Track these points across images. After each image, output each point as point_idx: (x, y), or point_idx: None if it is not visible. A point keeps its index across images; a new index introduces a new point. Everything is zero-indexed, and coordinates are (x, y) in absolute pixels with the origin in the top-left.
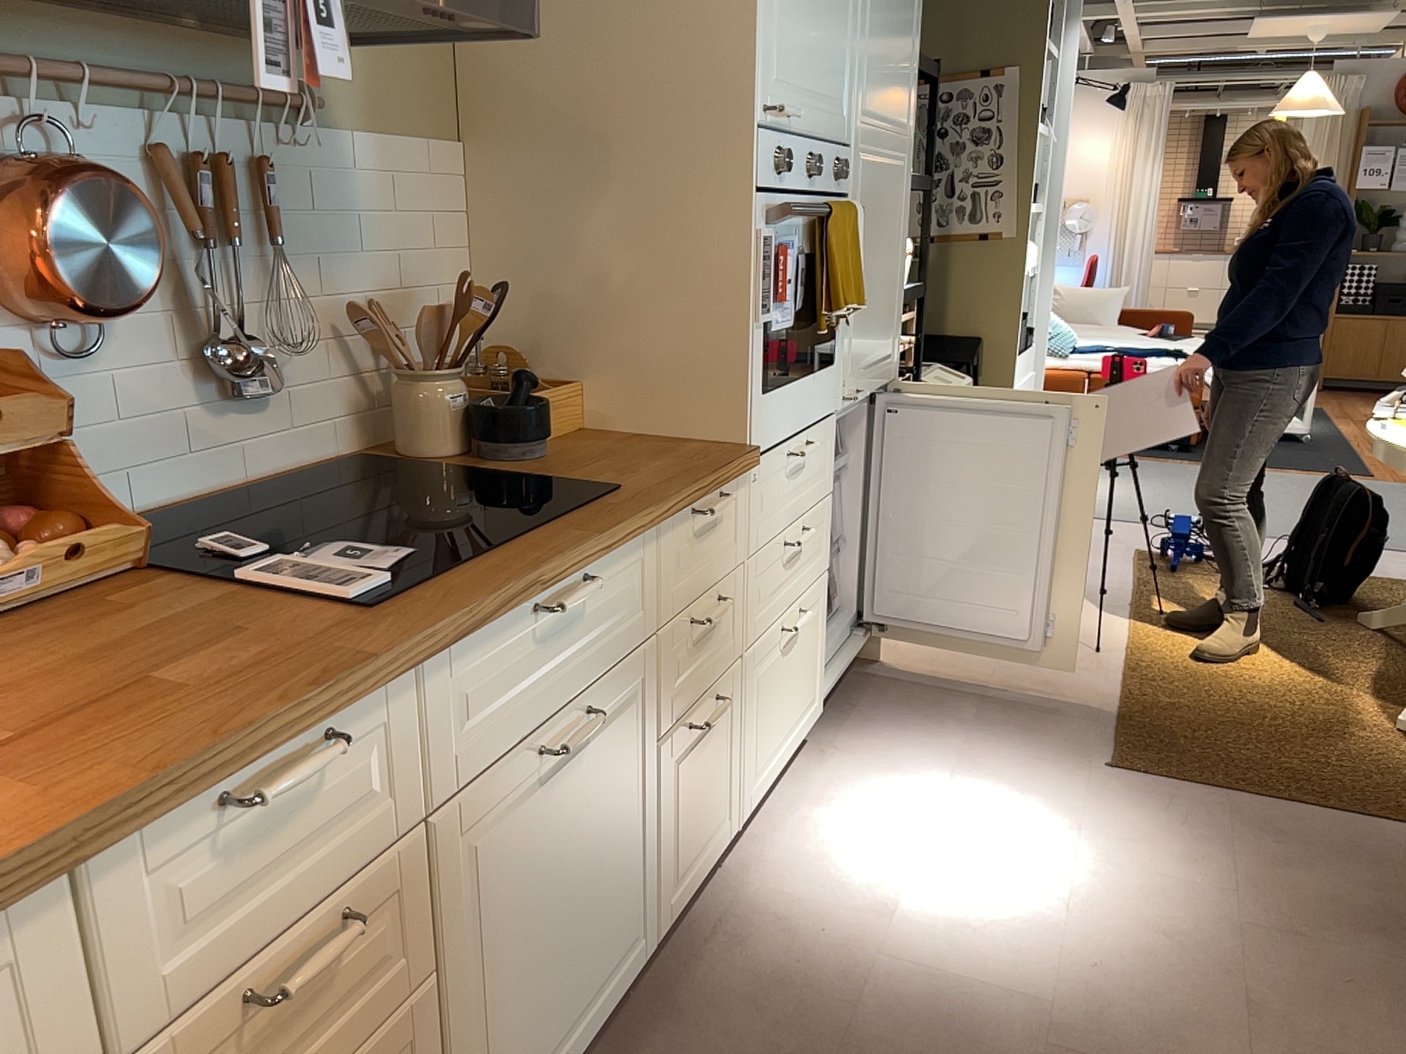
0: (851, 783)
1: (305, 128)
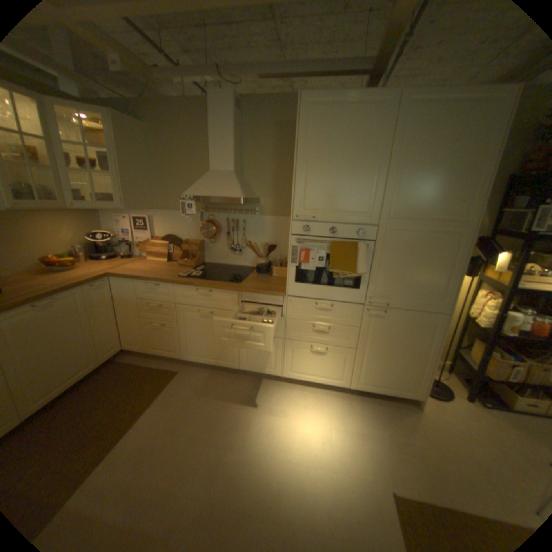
0: (330, 406)
1: (254, 215)
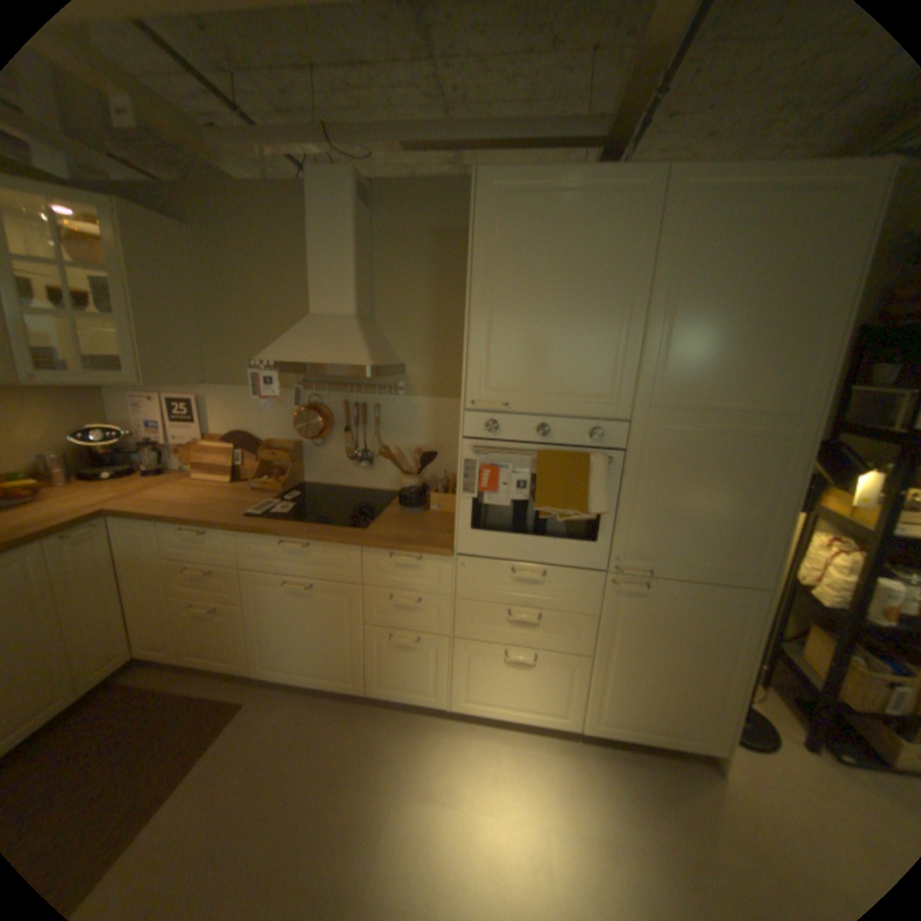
0: (546, 773)
1: (396, 396)
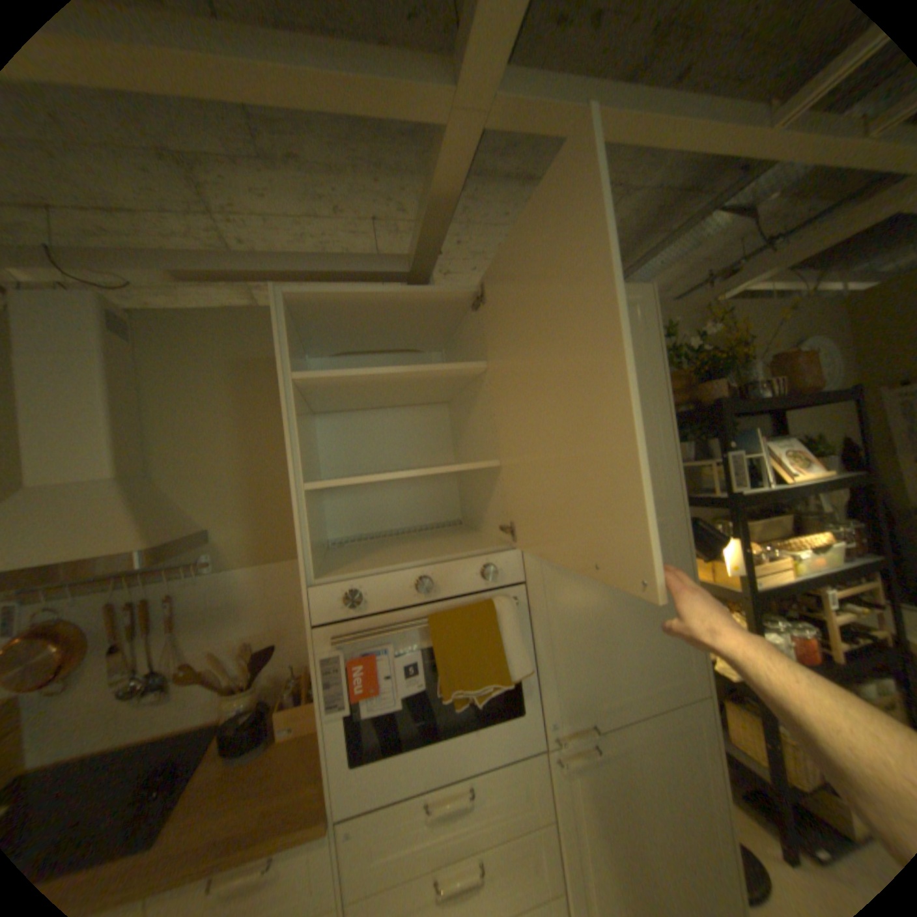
0: None
1: (198, 577)
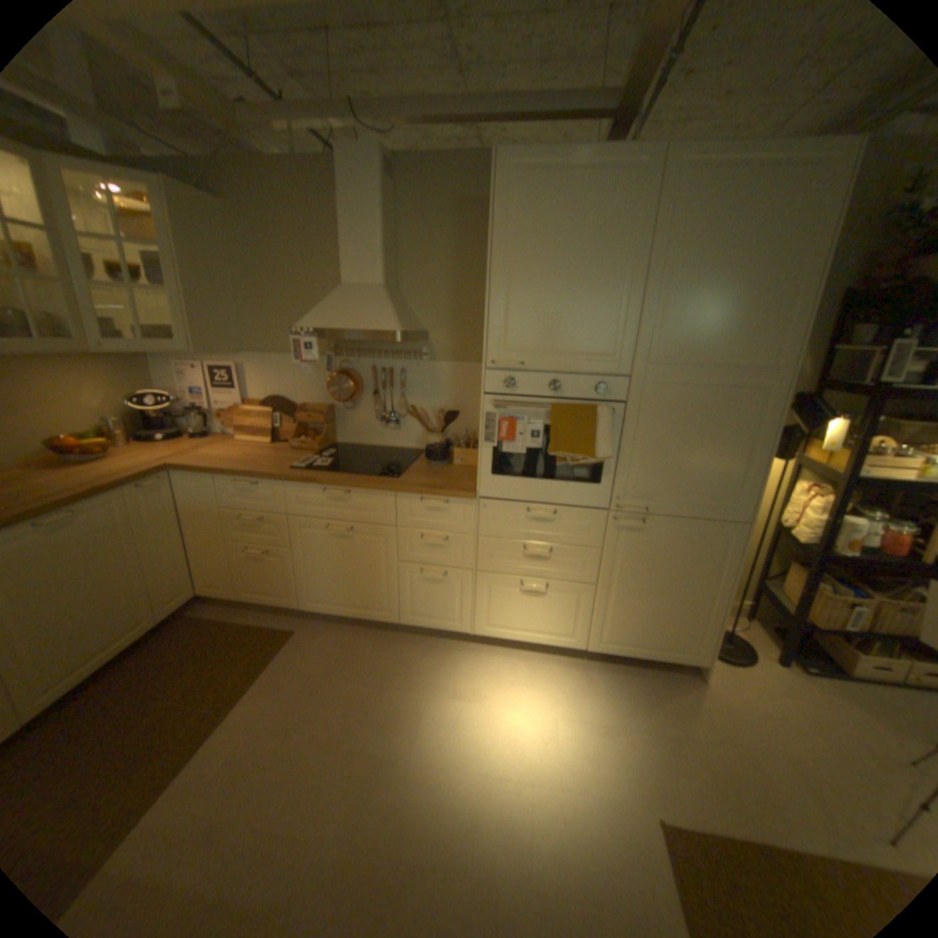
0: (555, 680)
1: (420, 361)
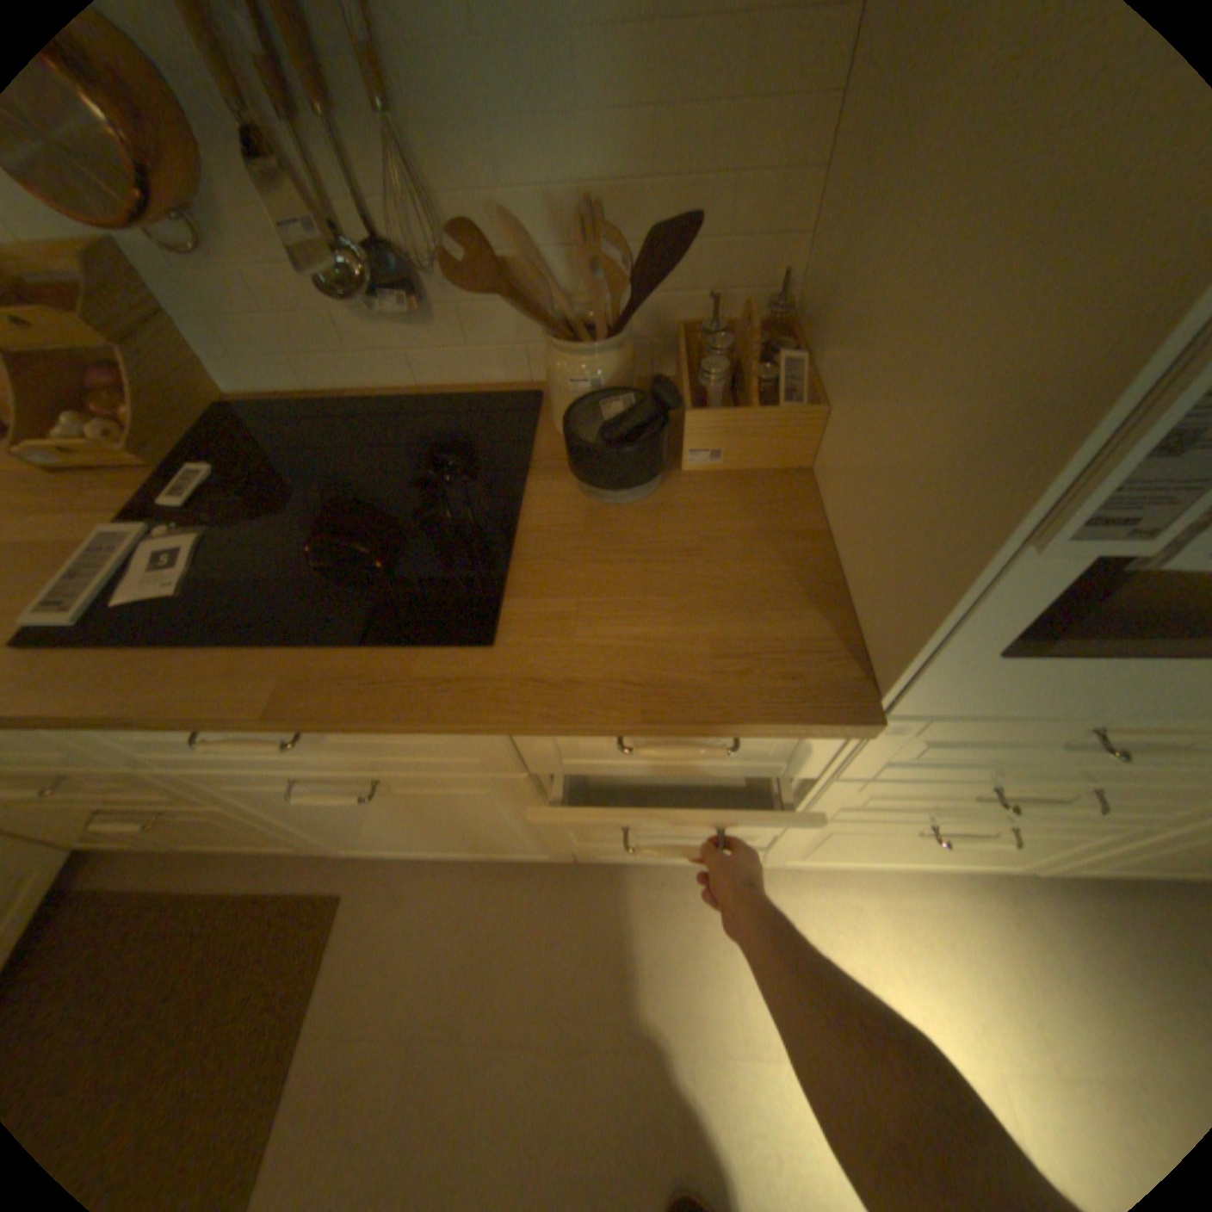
0: (960, 943)
1: None
